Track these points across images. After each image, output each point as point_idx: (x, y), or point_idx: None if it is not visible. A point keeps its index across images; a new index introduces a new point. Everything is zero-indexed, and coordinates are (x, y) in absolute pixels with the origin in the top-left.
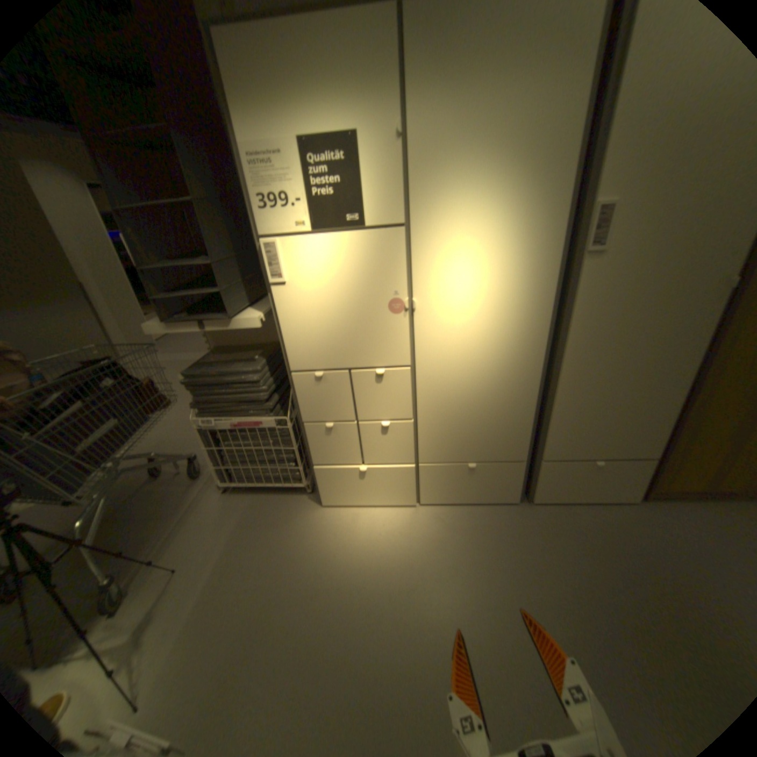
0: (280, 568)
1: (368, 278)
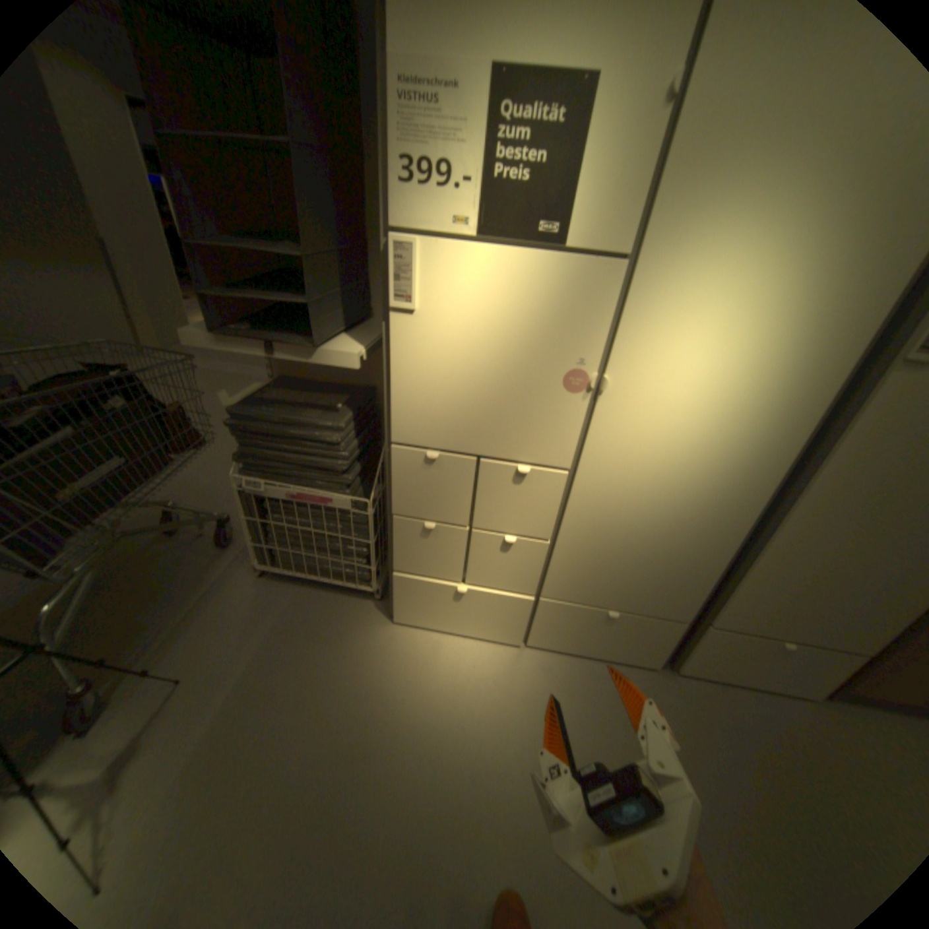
0: (326, 704)
1: (547, 330)
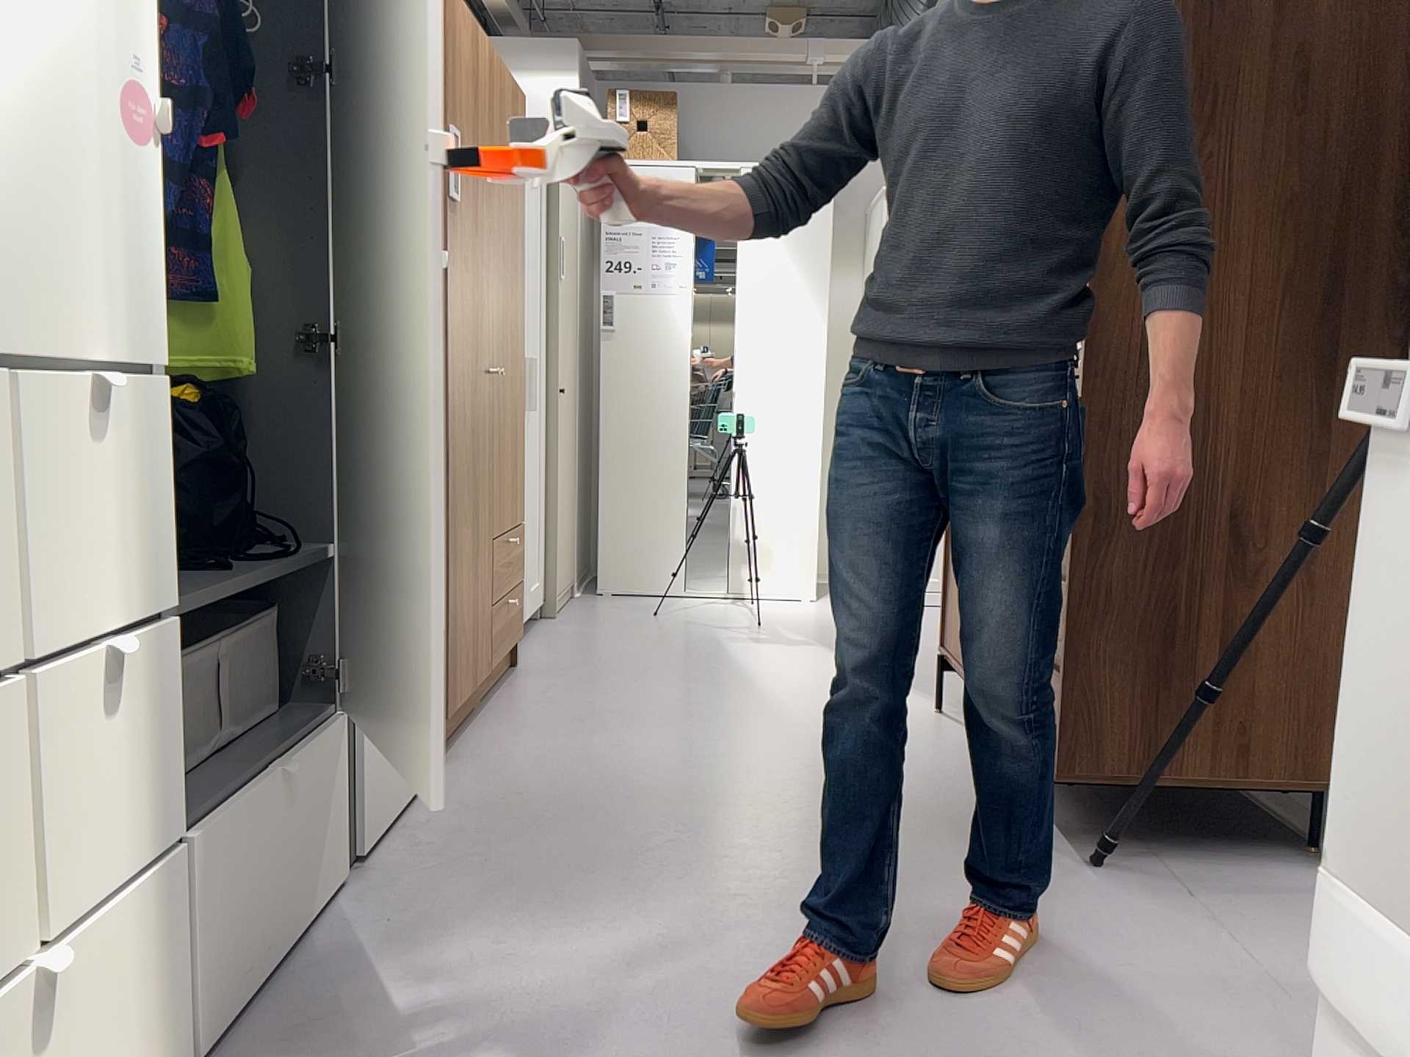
0: None
1: None
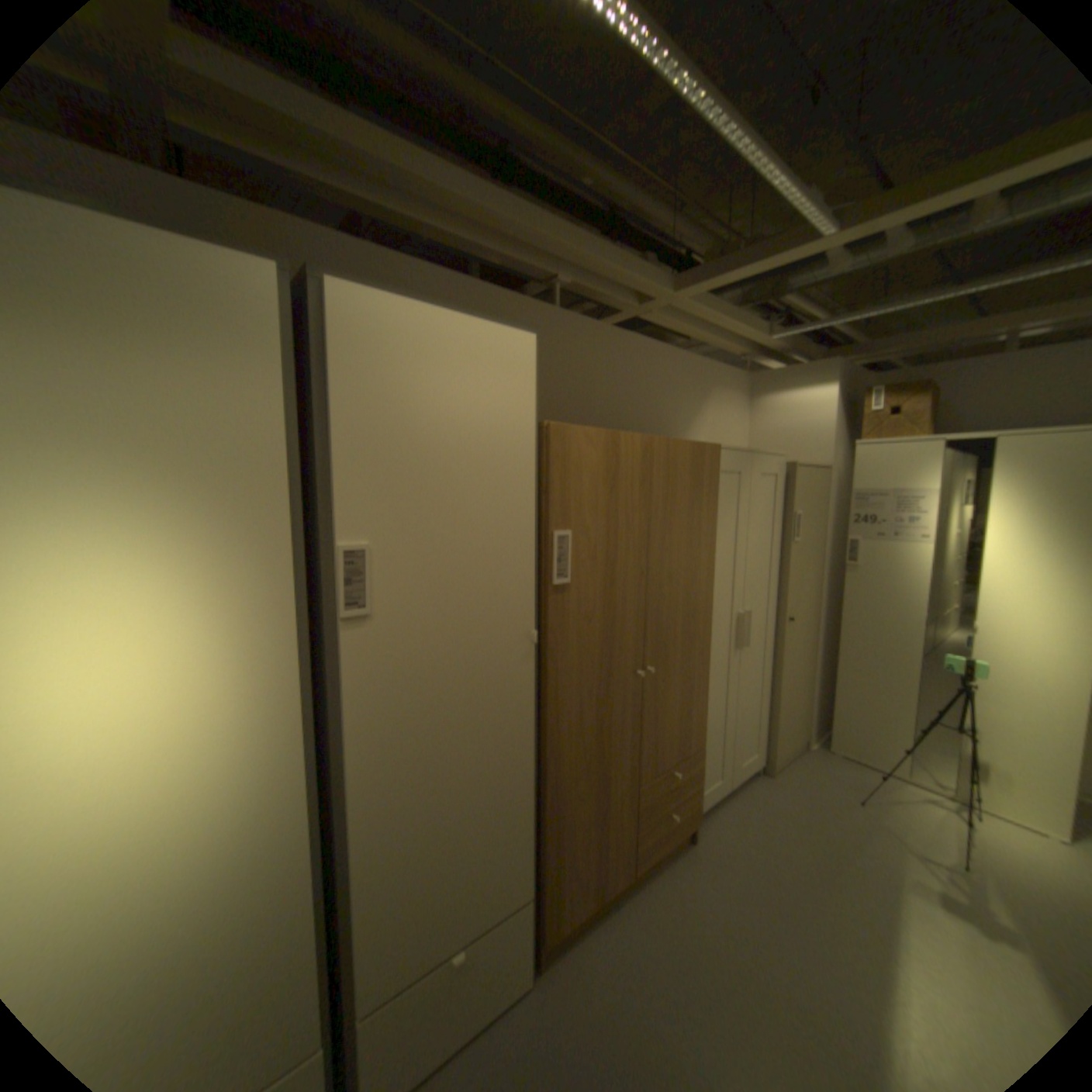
0: None
1: None
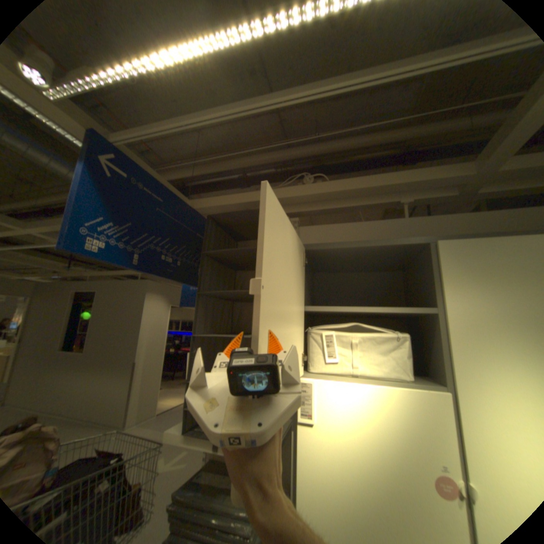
0: None
1: (409, 441)
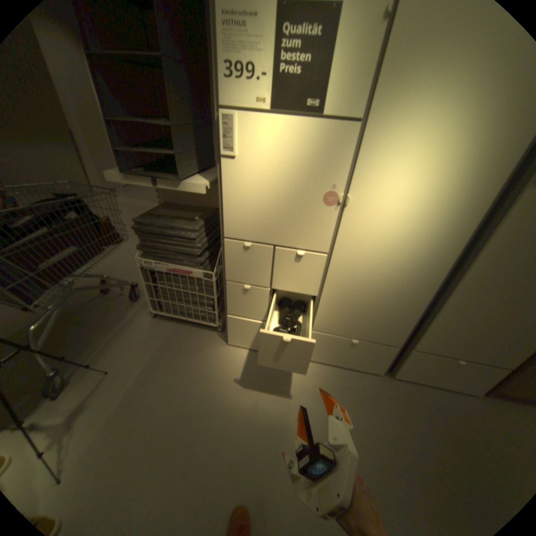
0: (188, 387)
1: (313, 167)
